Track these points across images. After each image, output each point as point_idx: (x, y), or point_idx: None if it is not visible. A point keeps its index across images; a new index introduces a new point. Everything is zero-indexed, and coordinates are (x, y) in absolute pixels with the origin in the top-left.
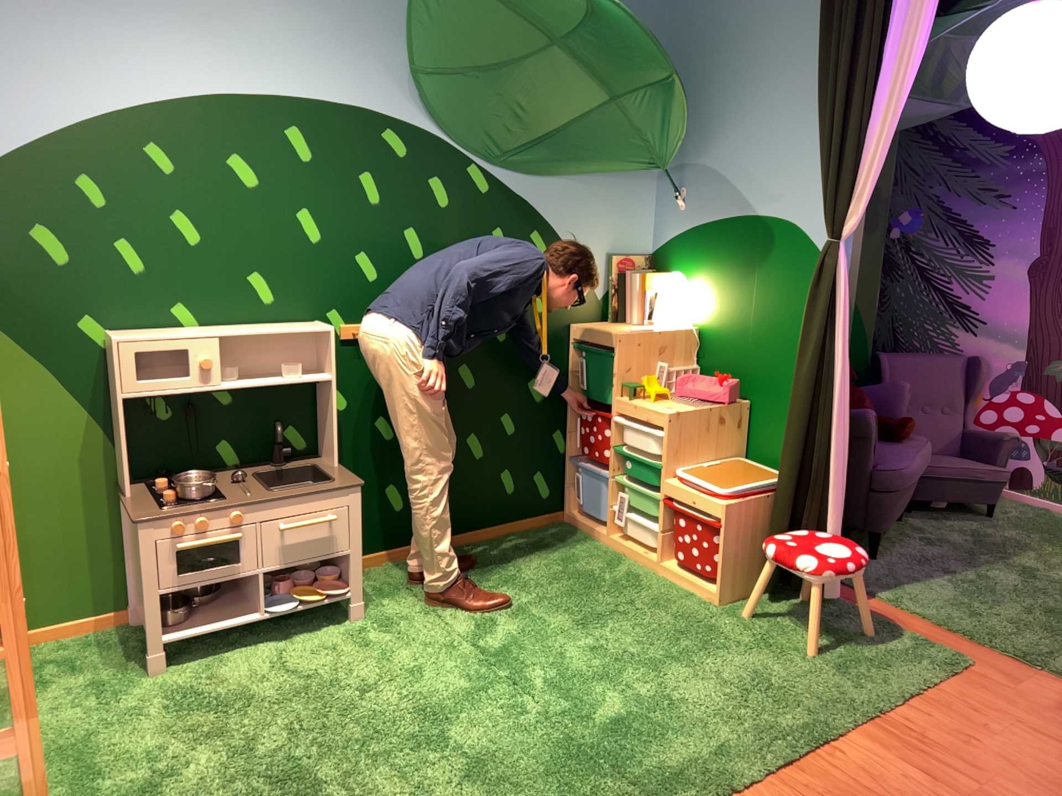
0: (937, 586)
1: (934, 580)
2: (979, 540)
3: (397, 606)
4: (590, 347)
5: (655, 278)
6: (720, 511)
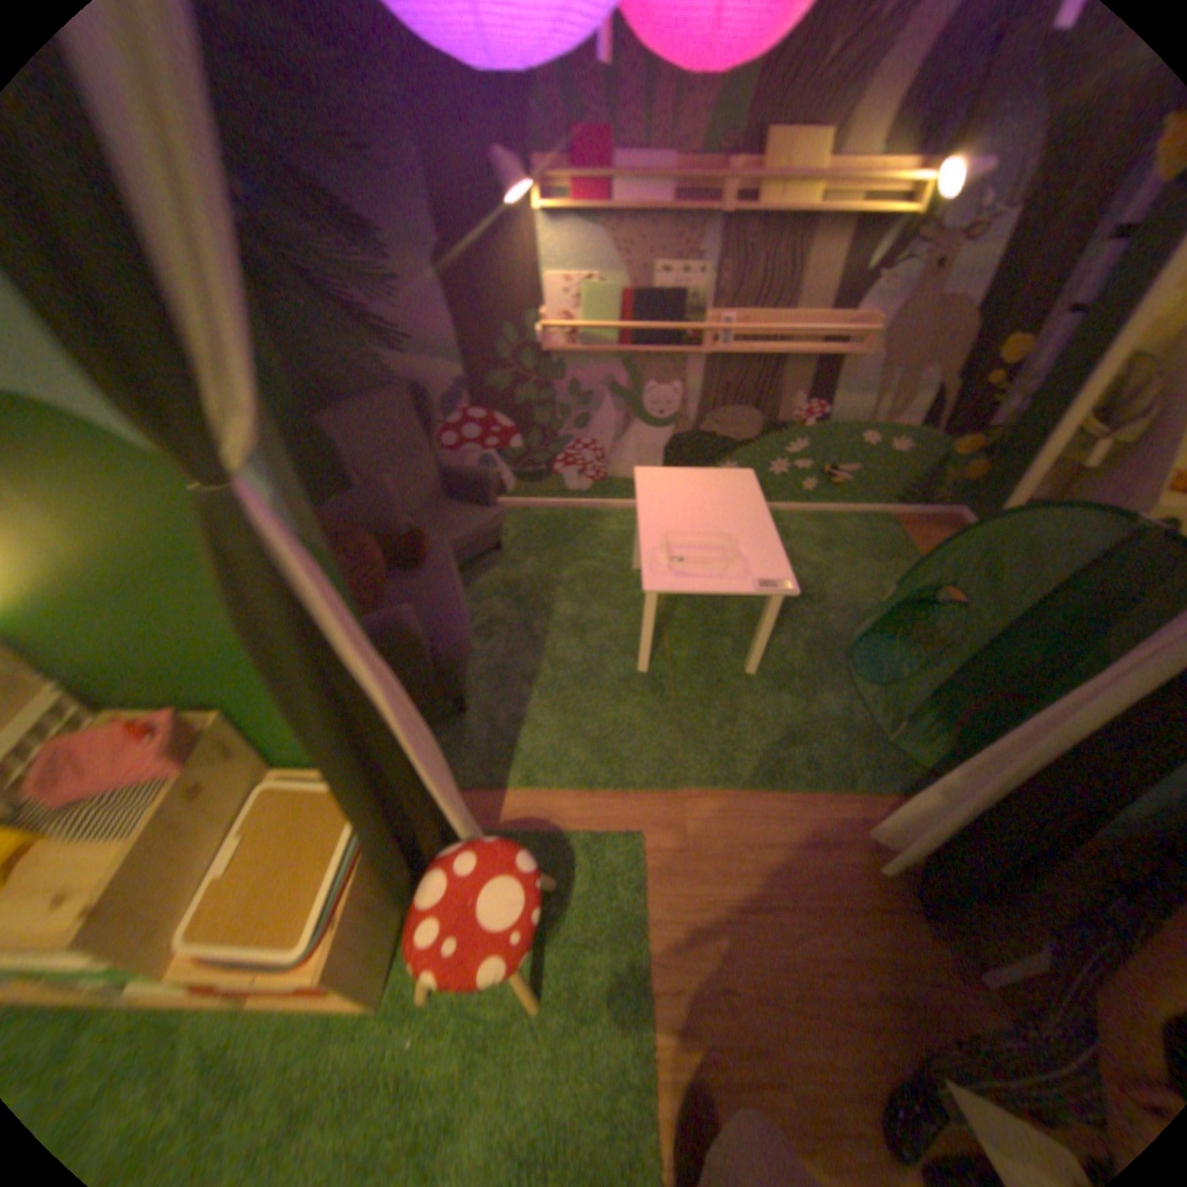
0: (541, 716)
1: (532, 707)
2: (519, 598)
3: None
4: None
5: None
6: (312, 984)
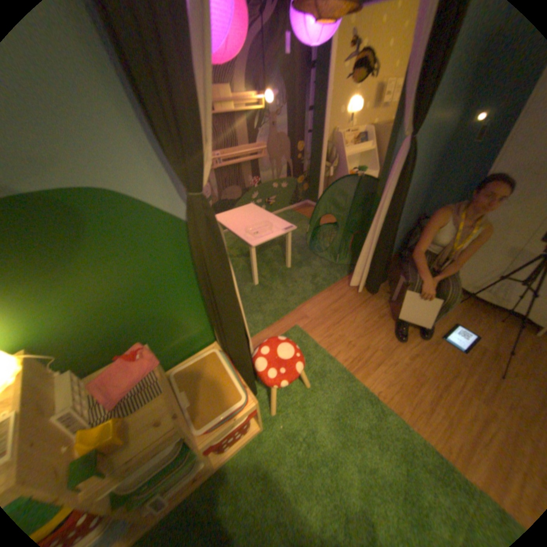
0: None
1: None
2: None
3: None
4: None
5: None
6: (253, 407)
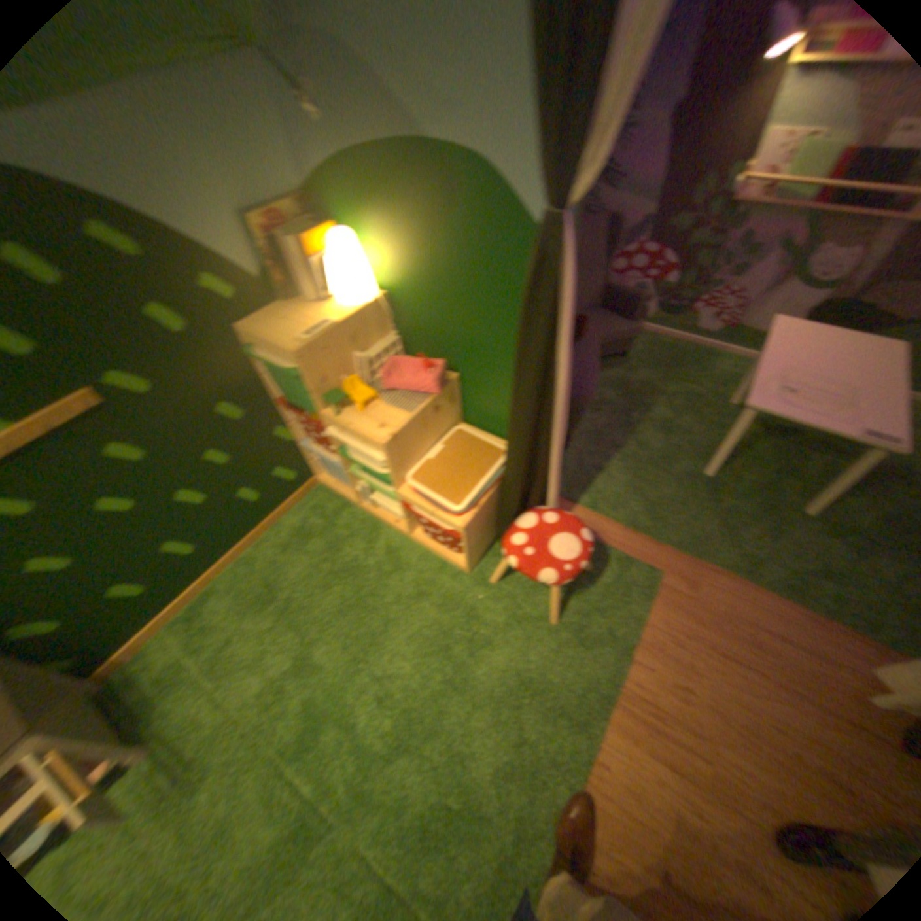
0: (616, 473)
1: (612, 465)
2: (627, 394)
3: (184, 705)
4: (272, 350)
5: (316, 239)
6: (459, 529)
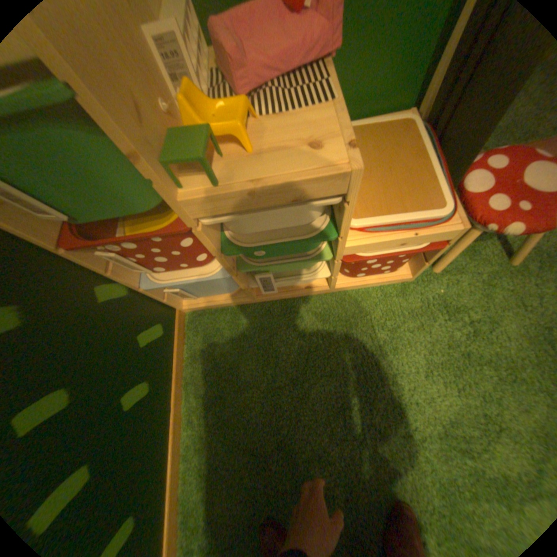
0: None
1: None
2: None
3: None
4: None
5: None
6: (453, 234)
